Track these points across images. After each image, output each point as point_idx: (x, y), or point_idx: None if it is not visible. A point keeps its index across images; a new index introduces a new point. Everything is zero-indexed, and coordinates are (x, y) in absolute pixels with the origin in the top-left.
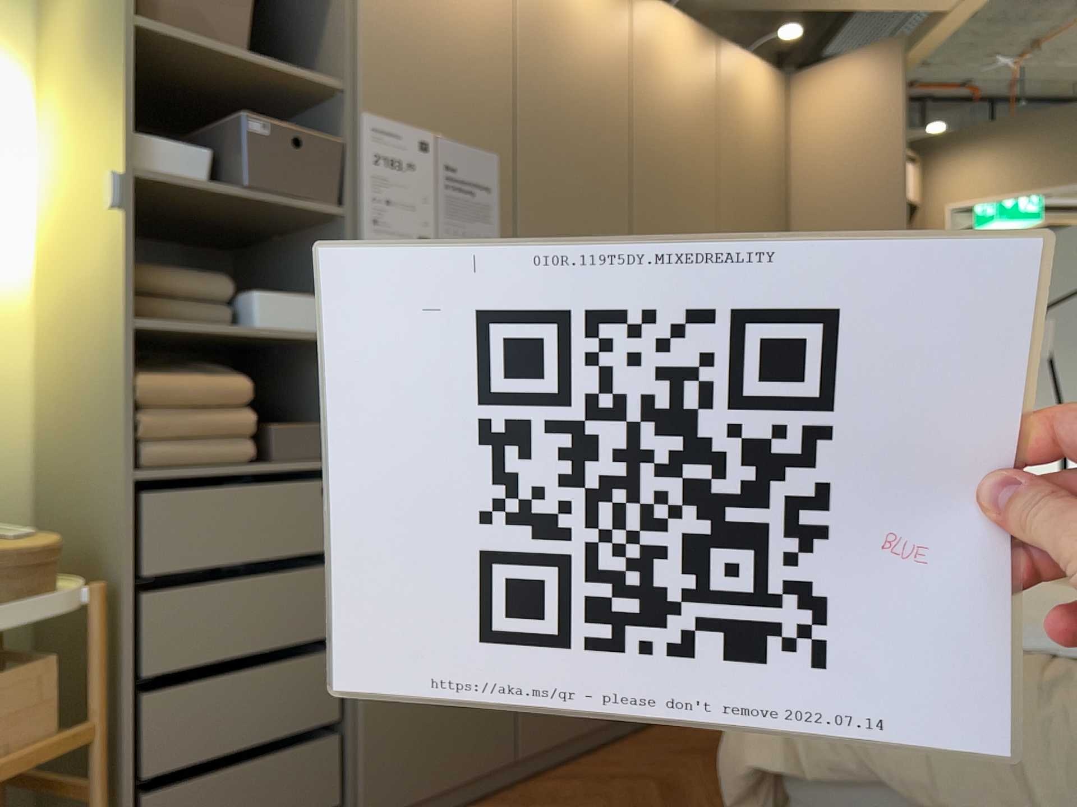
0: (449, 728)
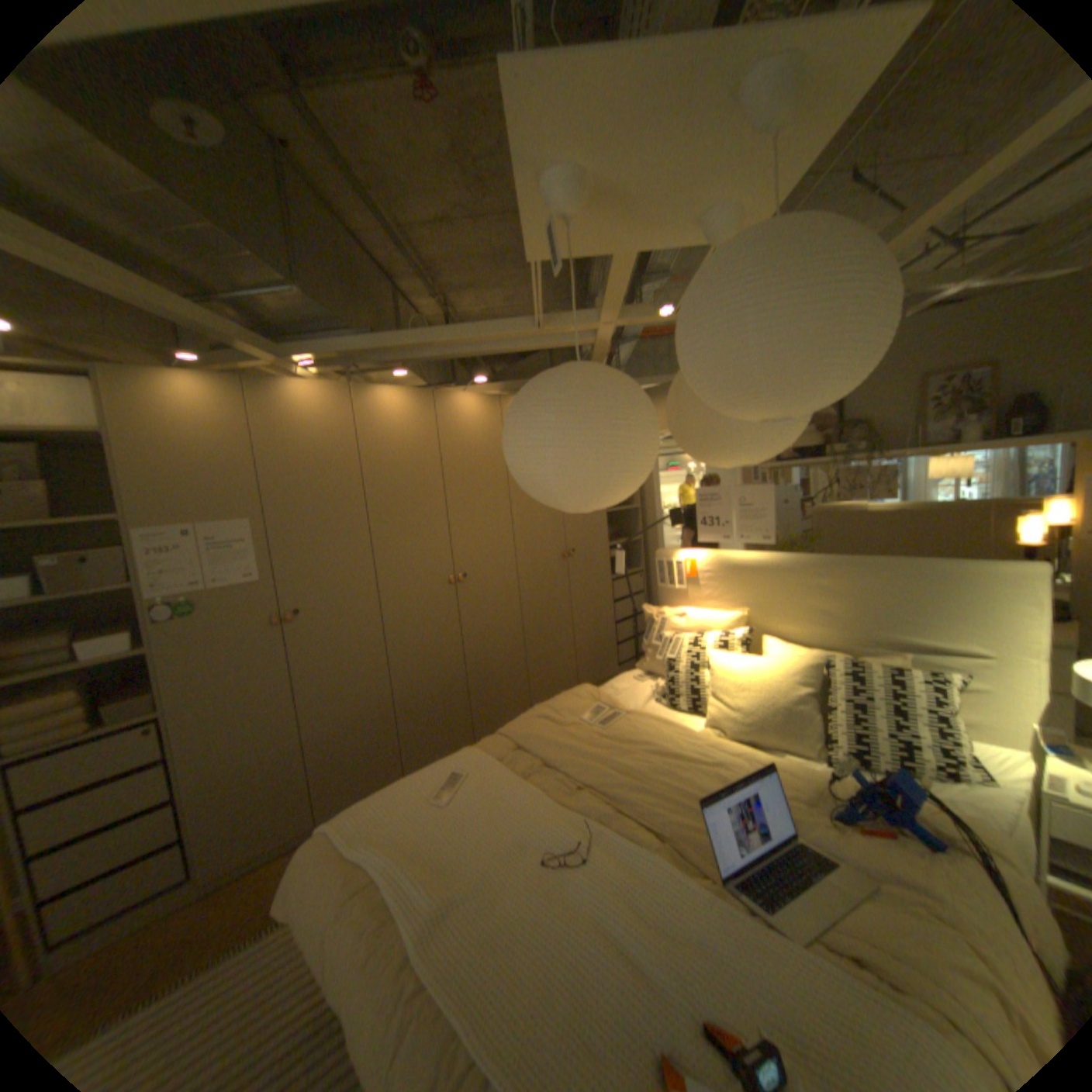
0: (259, 824)
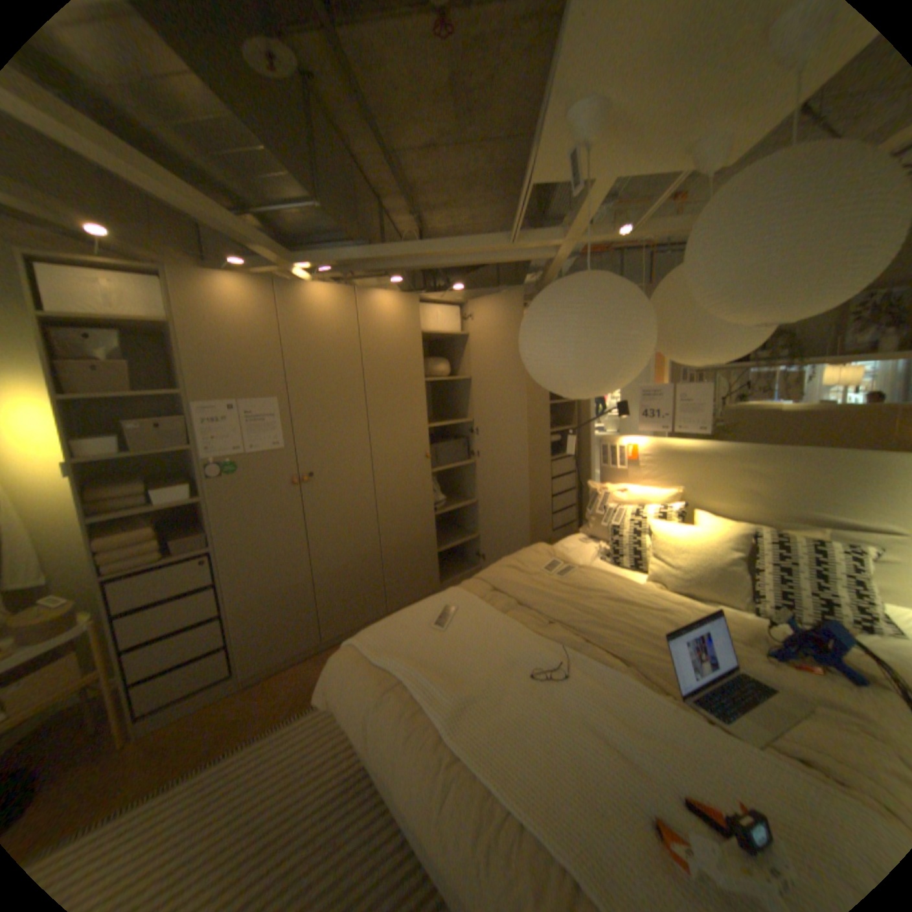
0: (282, 638)
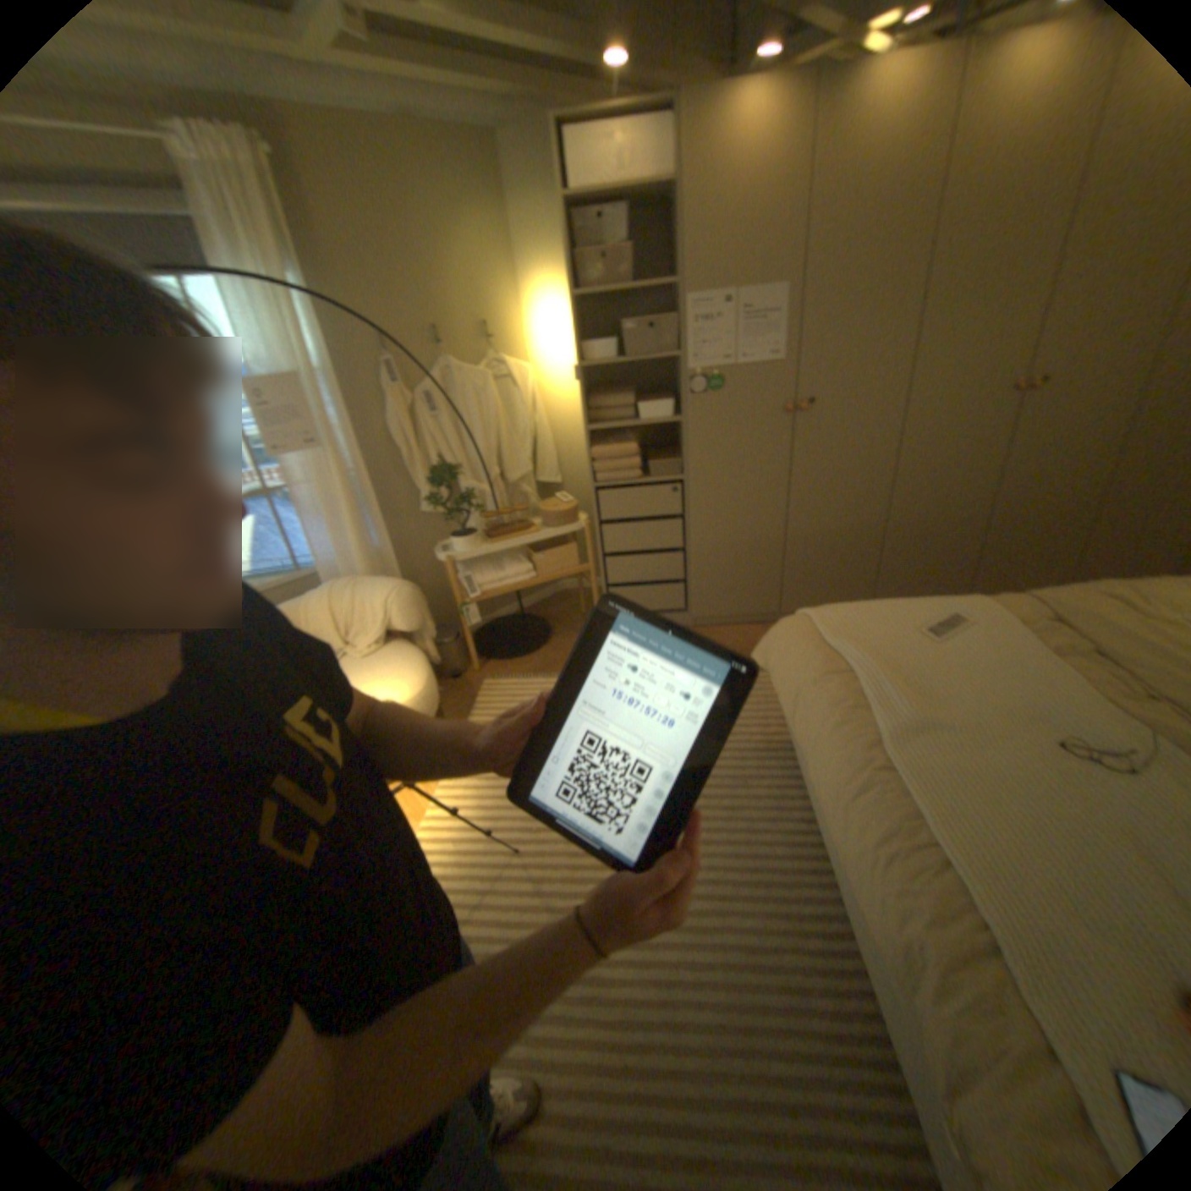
0: (739, 592)
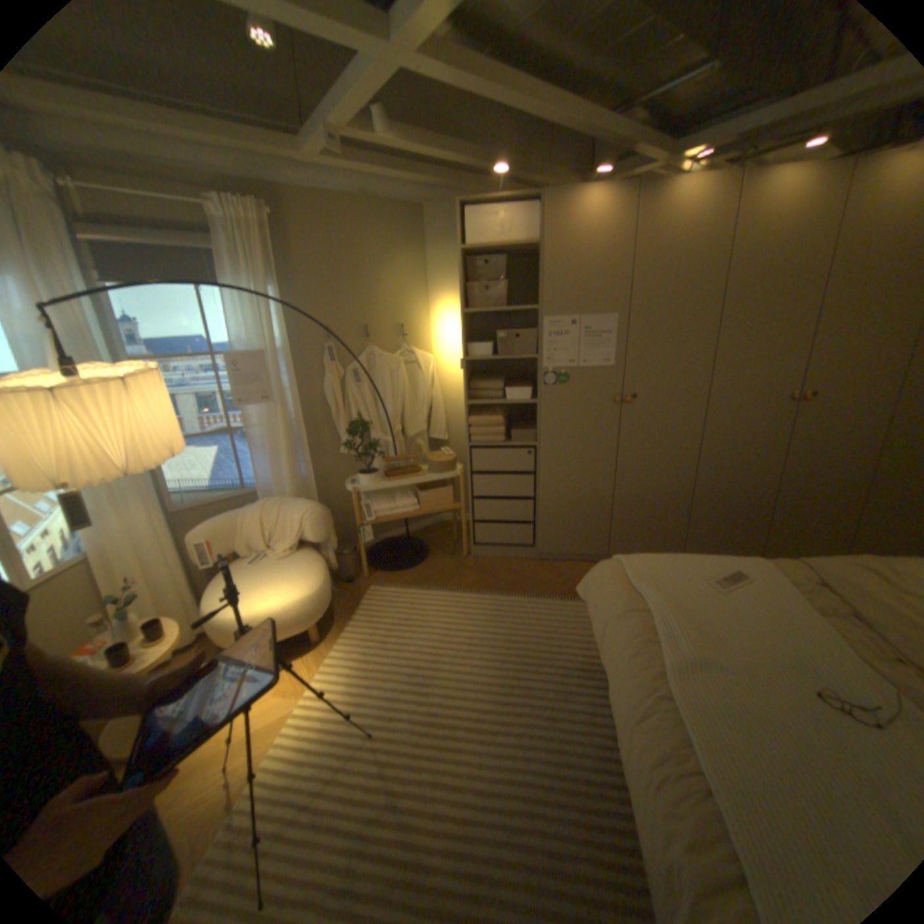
0: (575, 535)
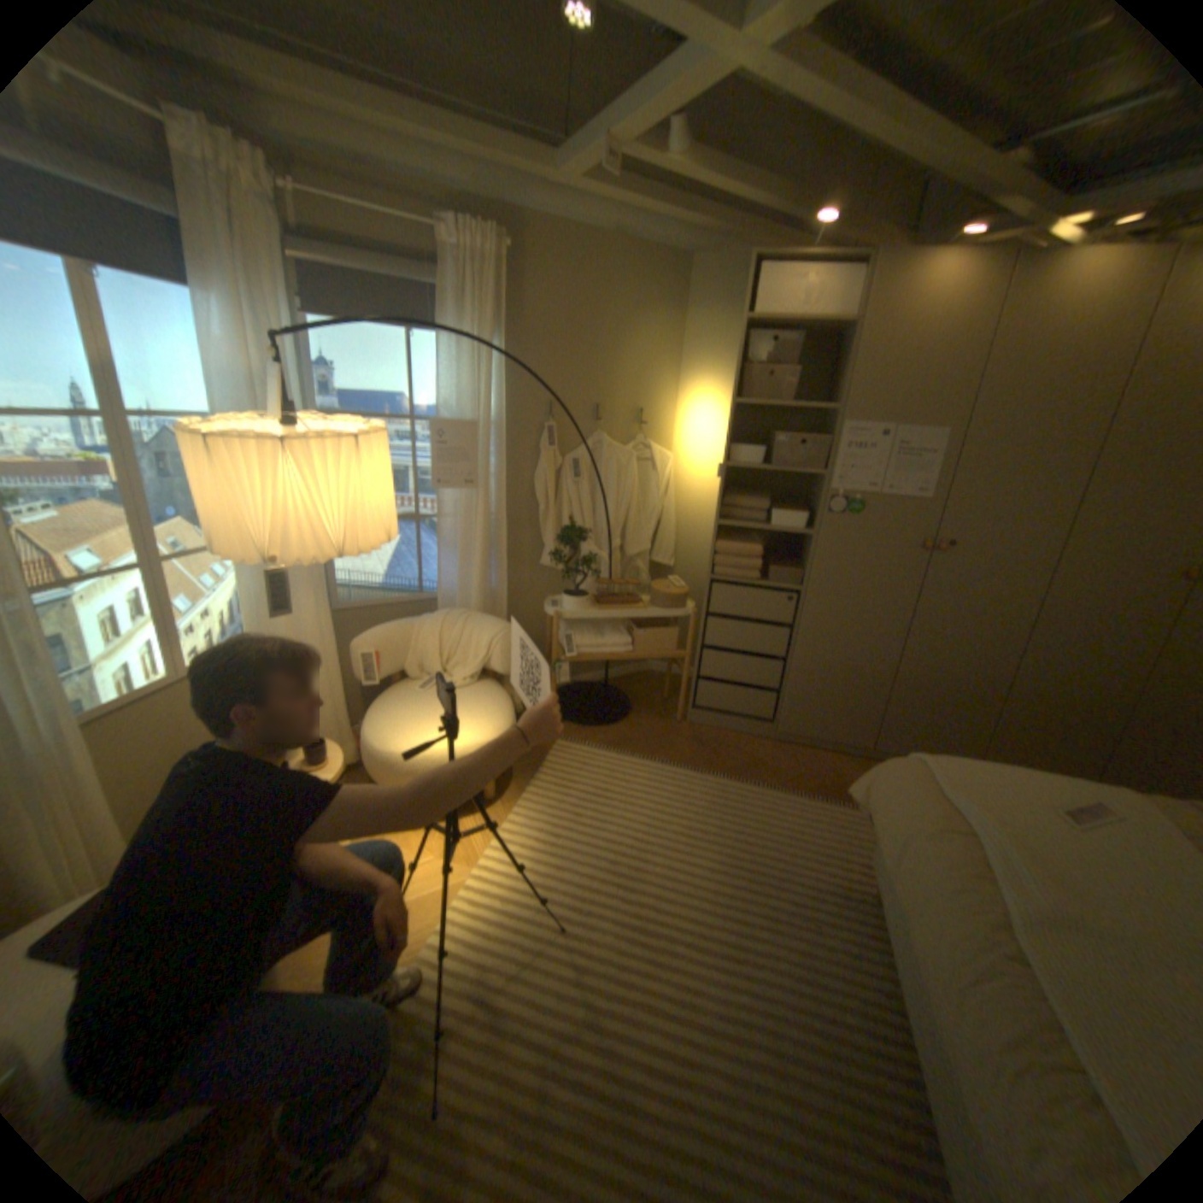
0: (834, 716)
